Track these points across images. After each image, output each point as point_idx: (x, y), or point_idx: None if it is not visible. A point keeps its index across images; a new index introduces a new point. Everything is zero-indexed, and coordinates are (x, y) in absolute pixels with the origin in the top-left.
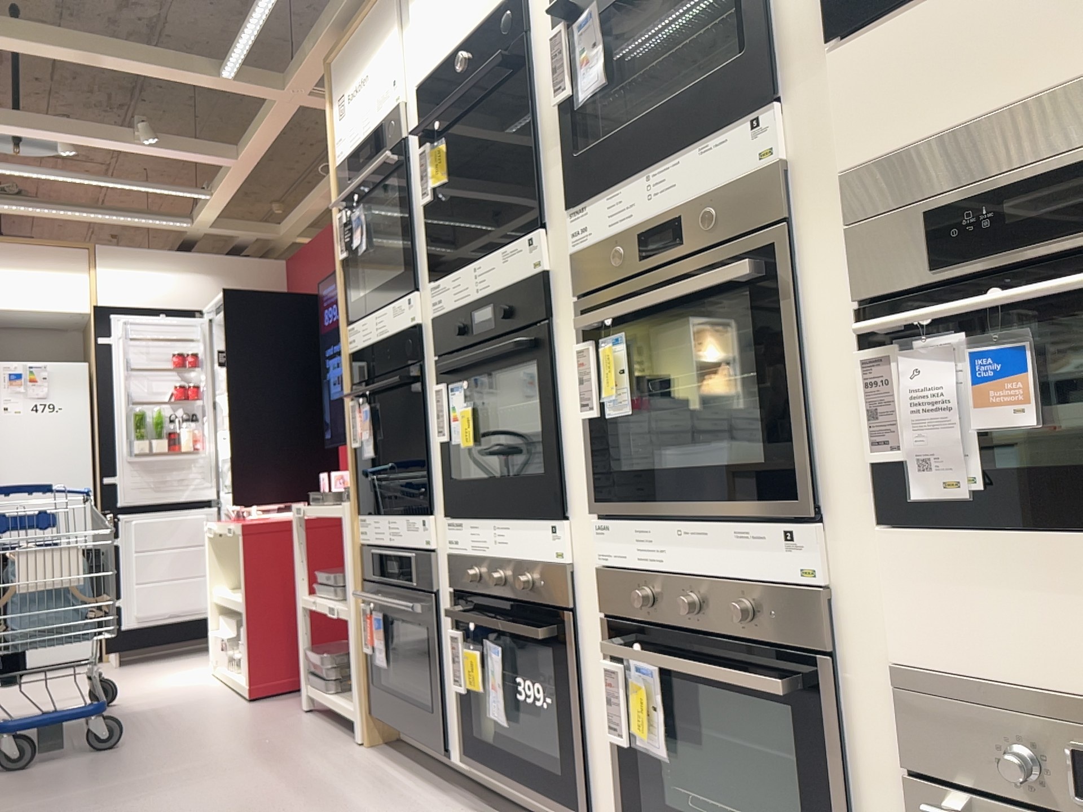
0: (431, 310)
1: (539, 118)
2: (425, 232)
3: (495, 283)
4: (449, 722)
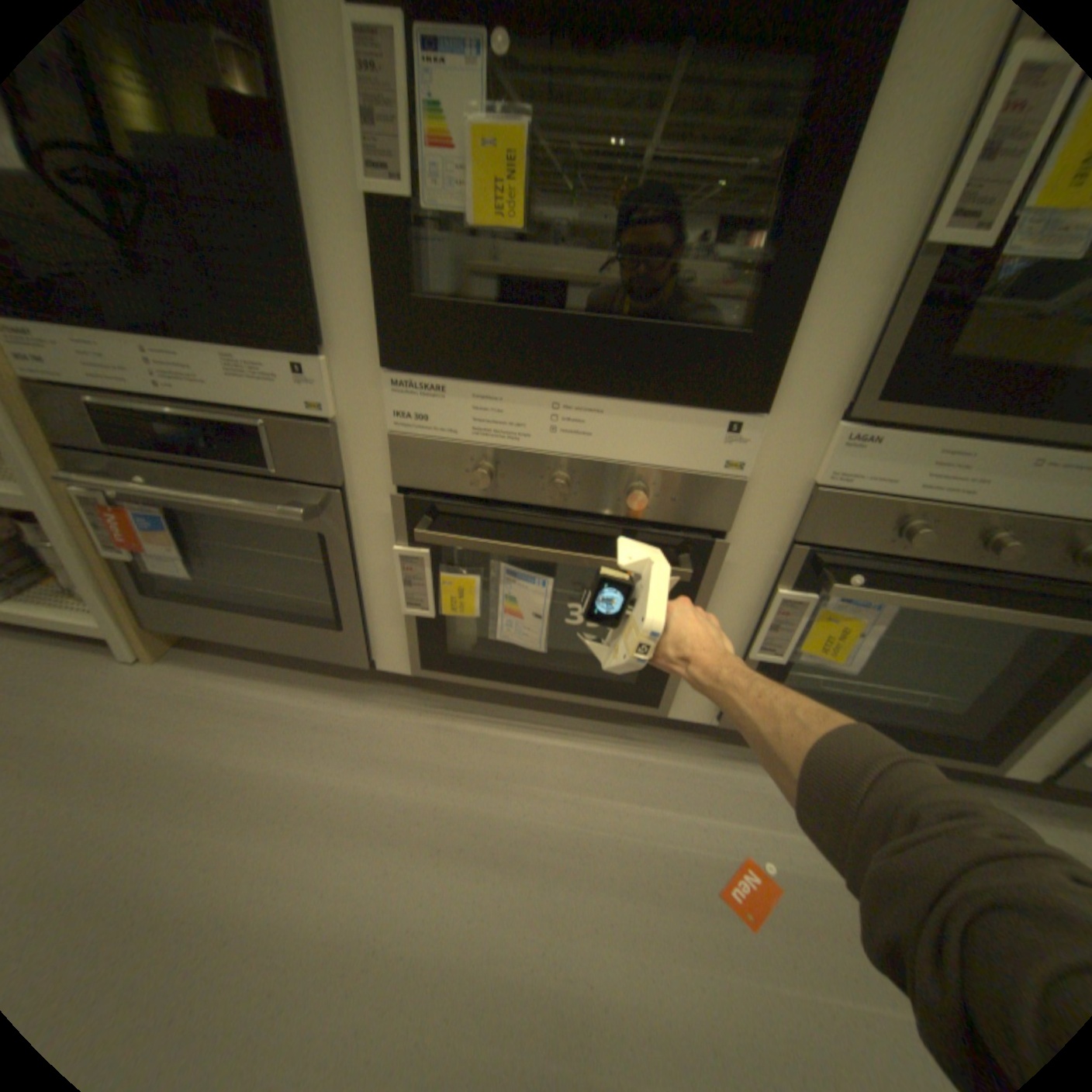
0: None
1: None
2: None
3: None
4: (375, 632)
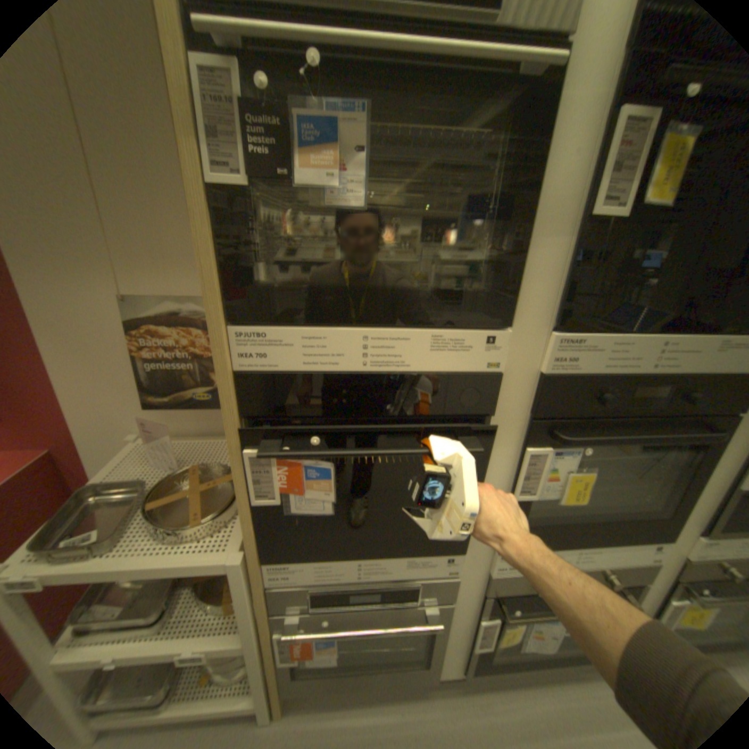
0: (551, 364)
1: None
2: (579, 253)
3: (695, 367)
4: (444, 663)
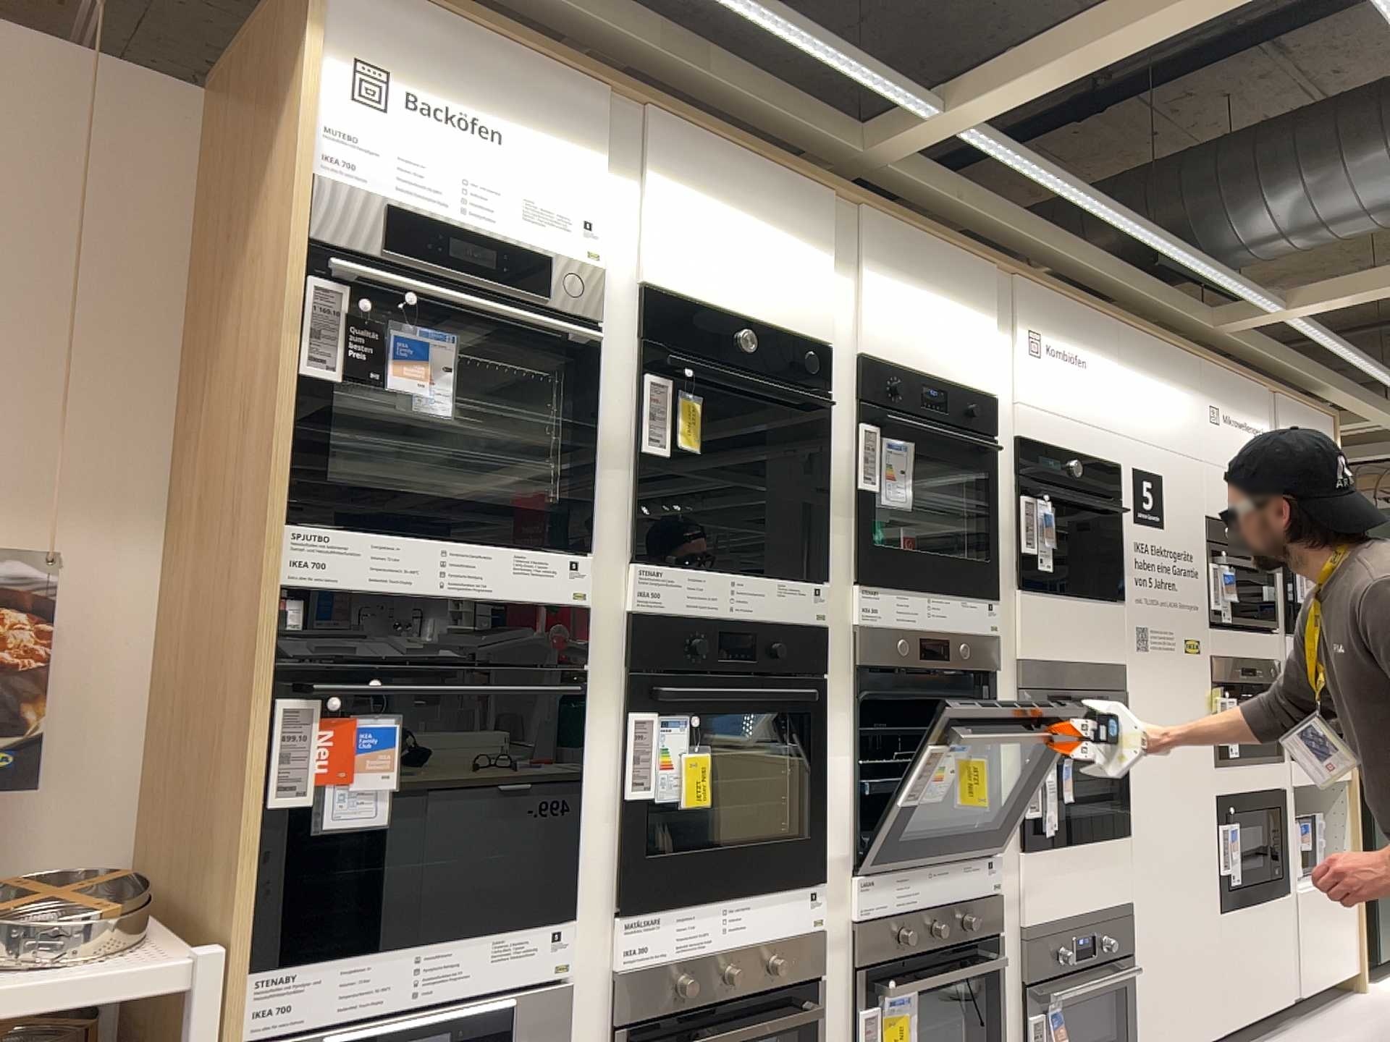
0: (638, 600)
1: (823, 480)
2: (641, 489)
3: (763, 612)
4: None
